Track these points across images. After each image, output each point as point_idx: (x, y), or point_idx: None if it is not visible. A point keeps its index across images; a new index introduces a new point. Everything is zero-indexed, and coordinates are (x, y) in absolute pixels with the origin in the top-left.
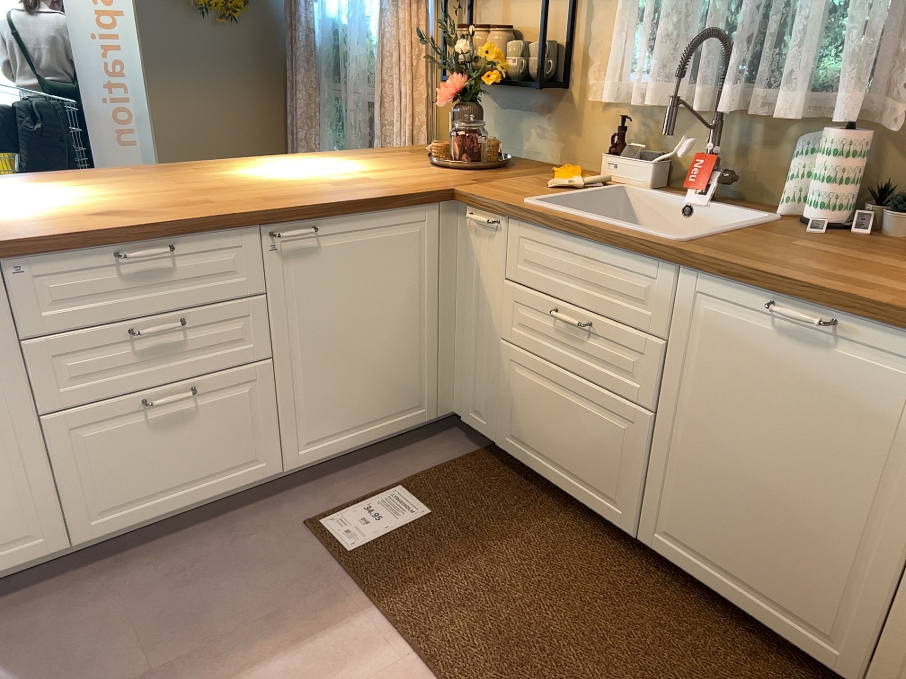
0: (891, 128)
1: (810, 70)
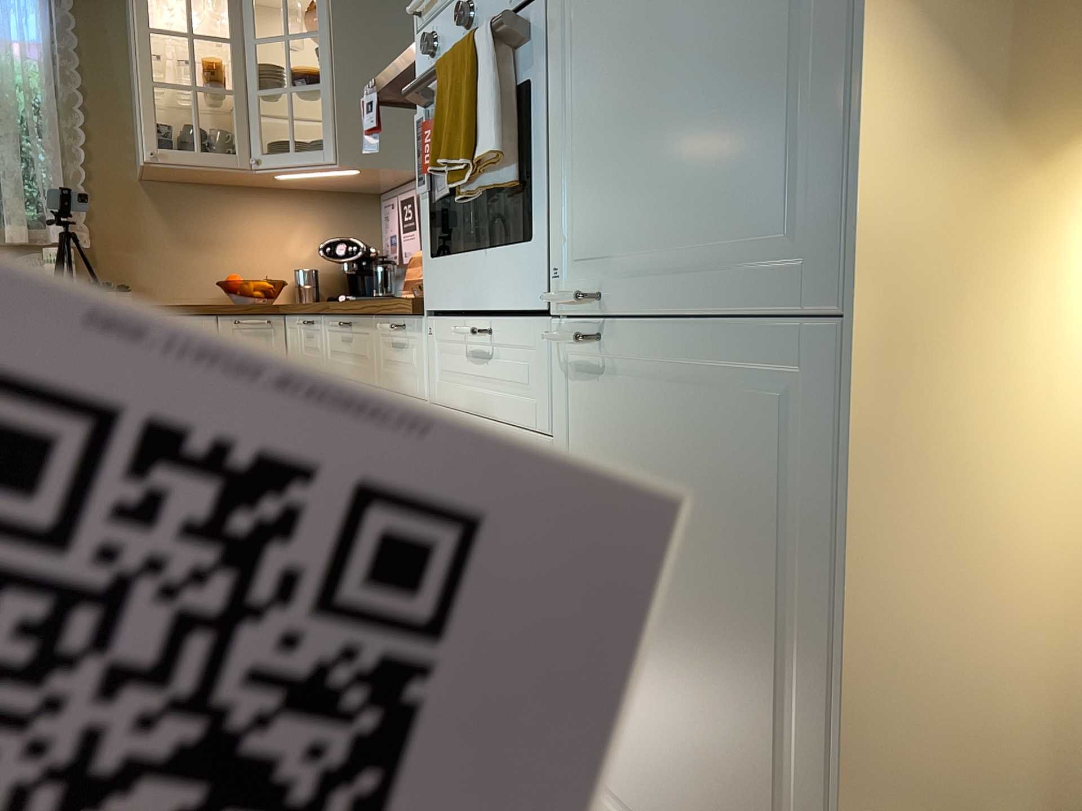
0: (86, 245)
1: (24, 212)
